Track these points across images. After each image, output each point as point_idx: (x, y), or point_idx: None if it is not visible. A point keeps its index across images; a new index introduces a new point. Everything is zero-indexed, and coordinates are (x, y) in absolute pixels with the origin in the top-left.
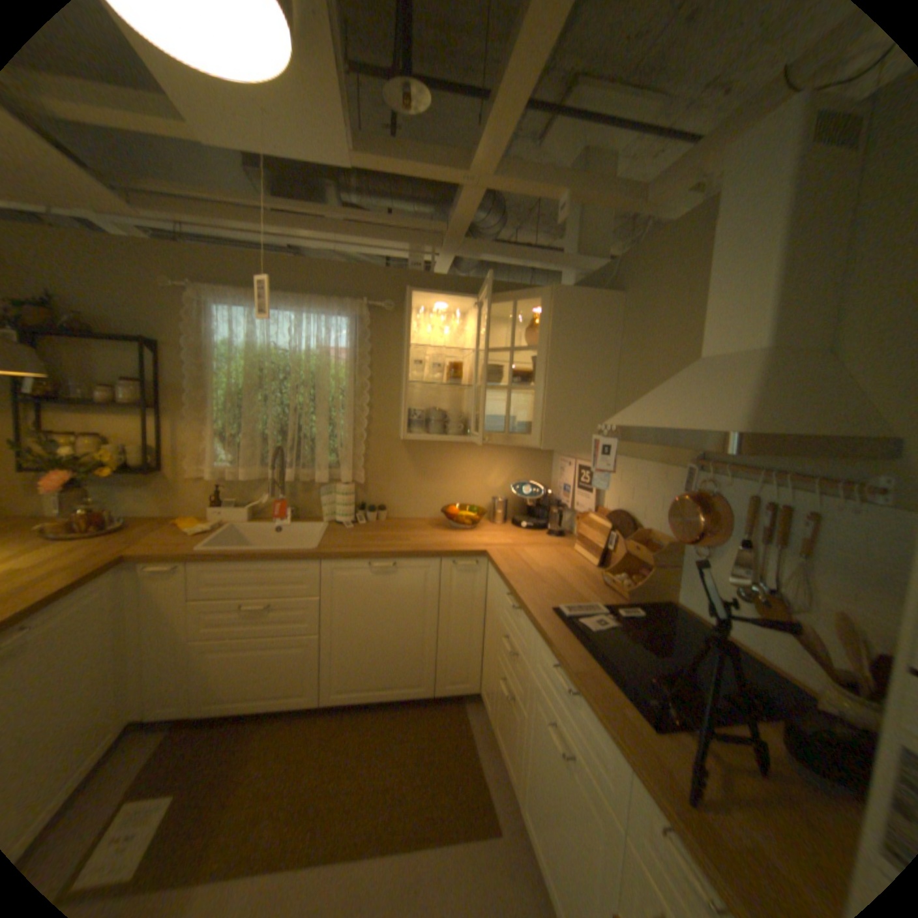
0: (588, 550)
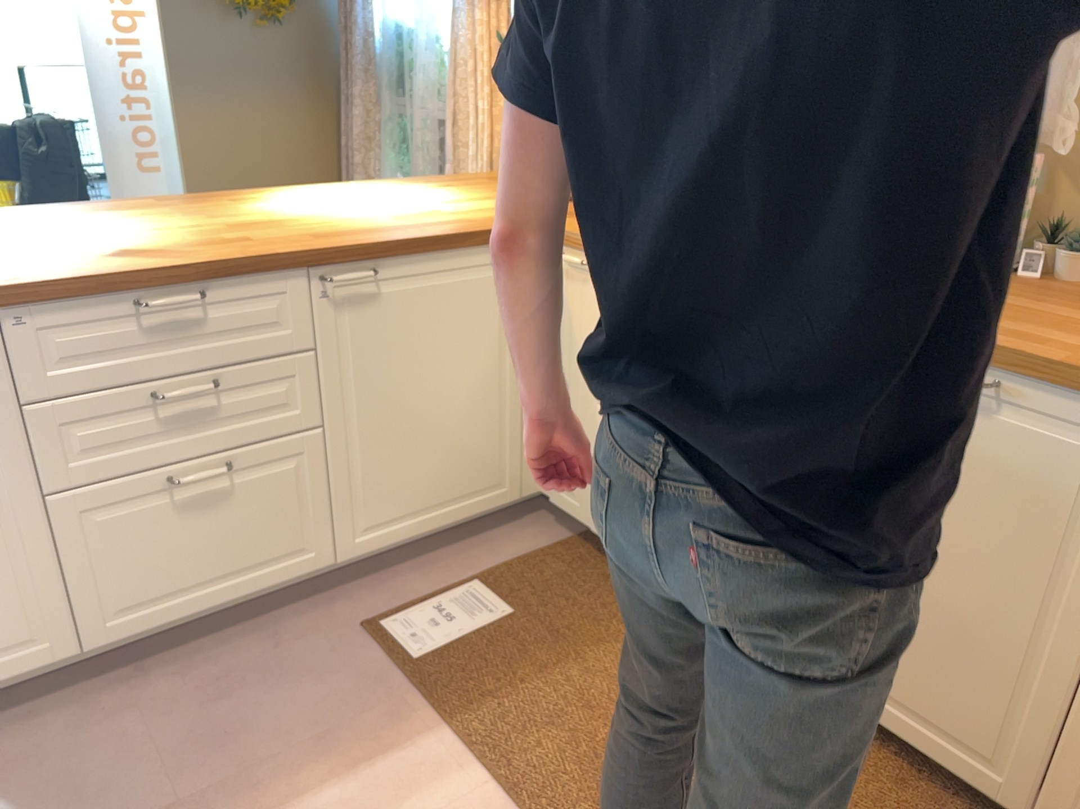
0: None
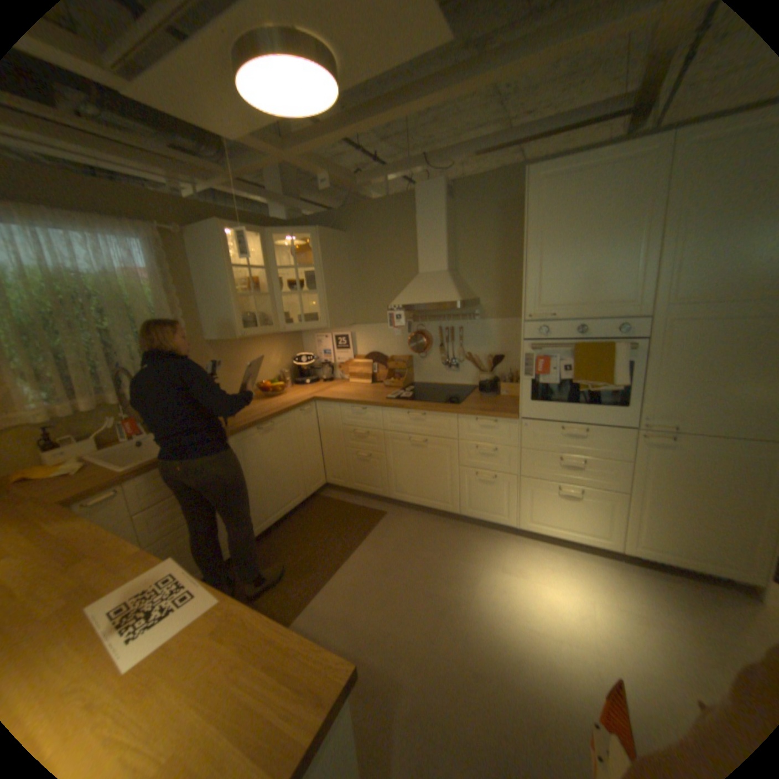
0: (360, 379)
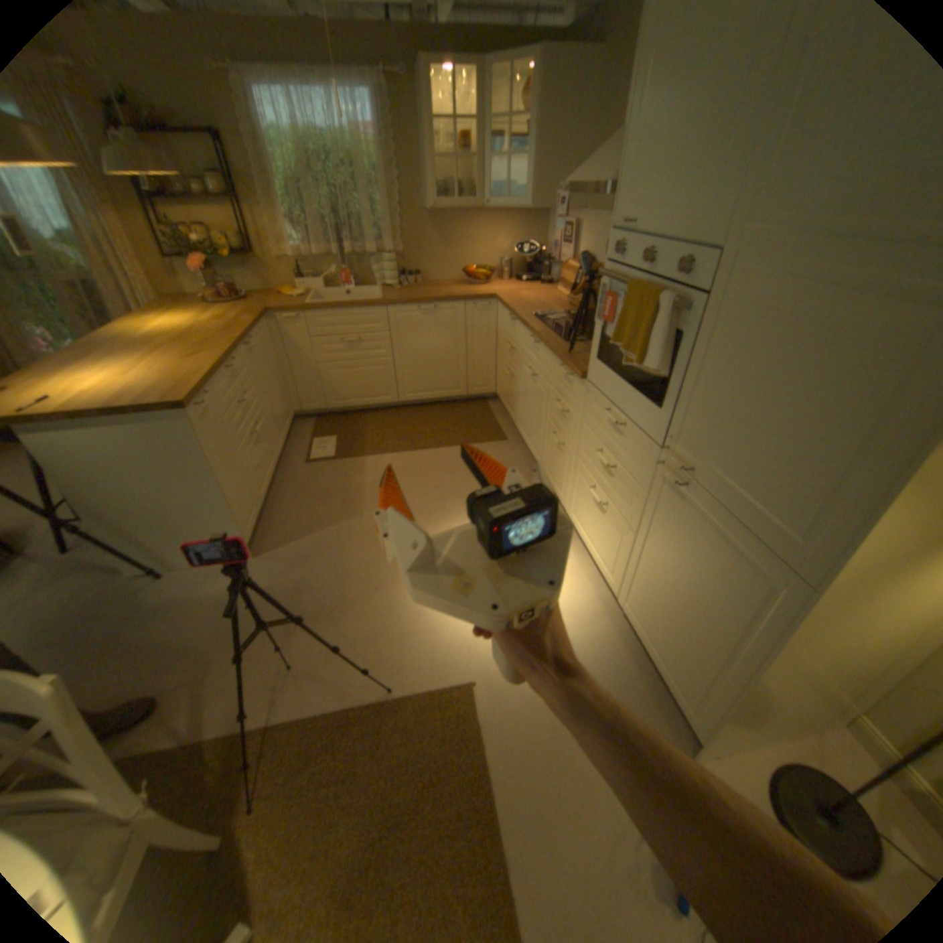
0: (564, 289)
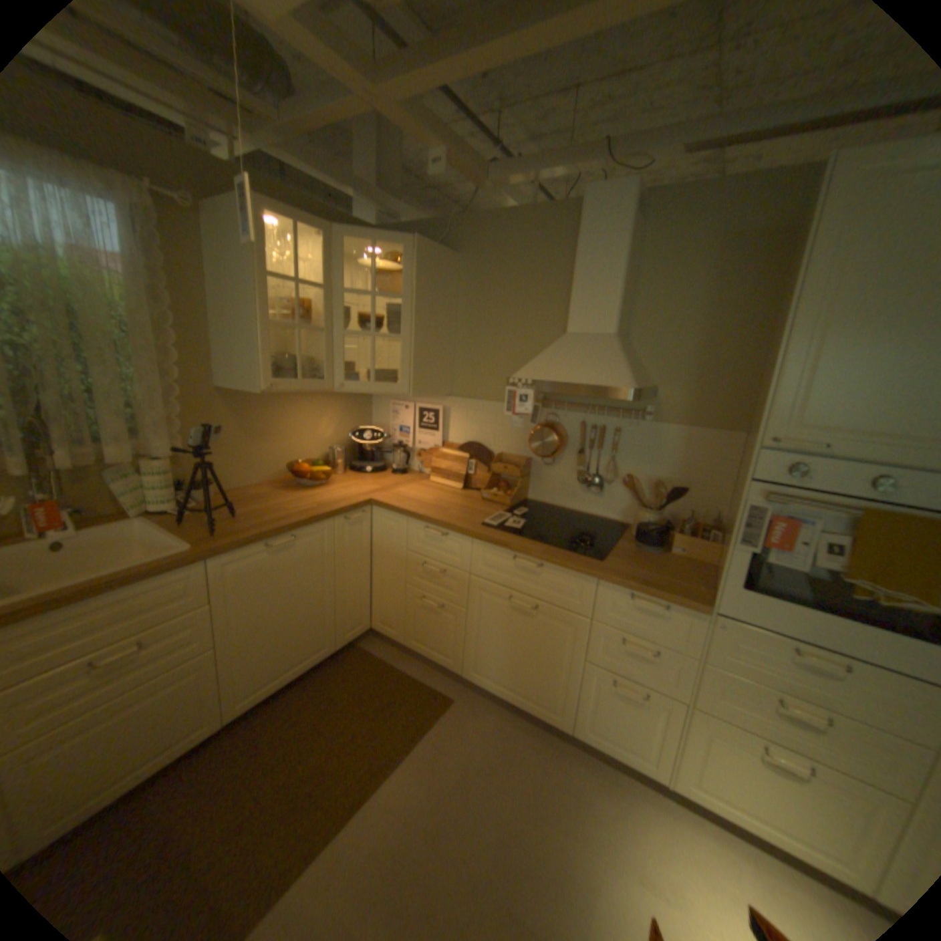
0: (446, 479)
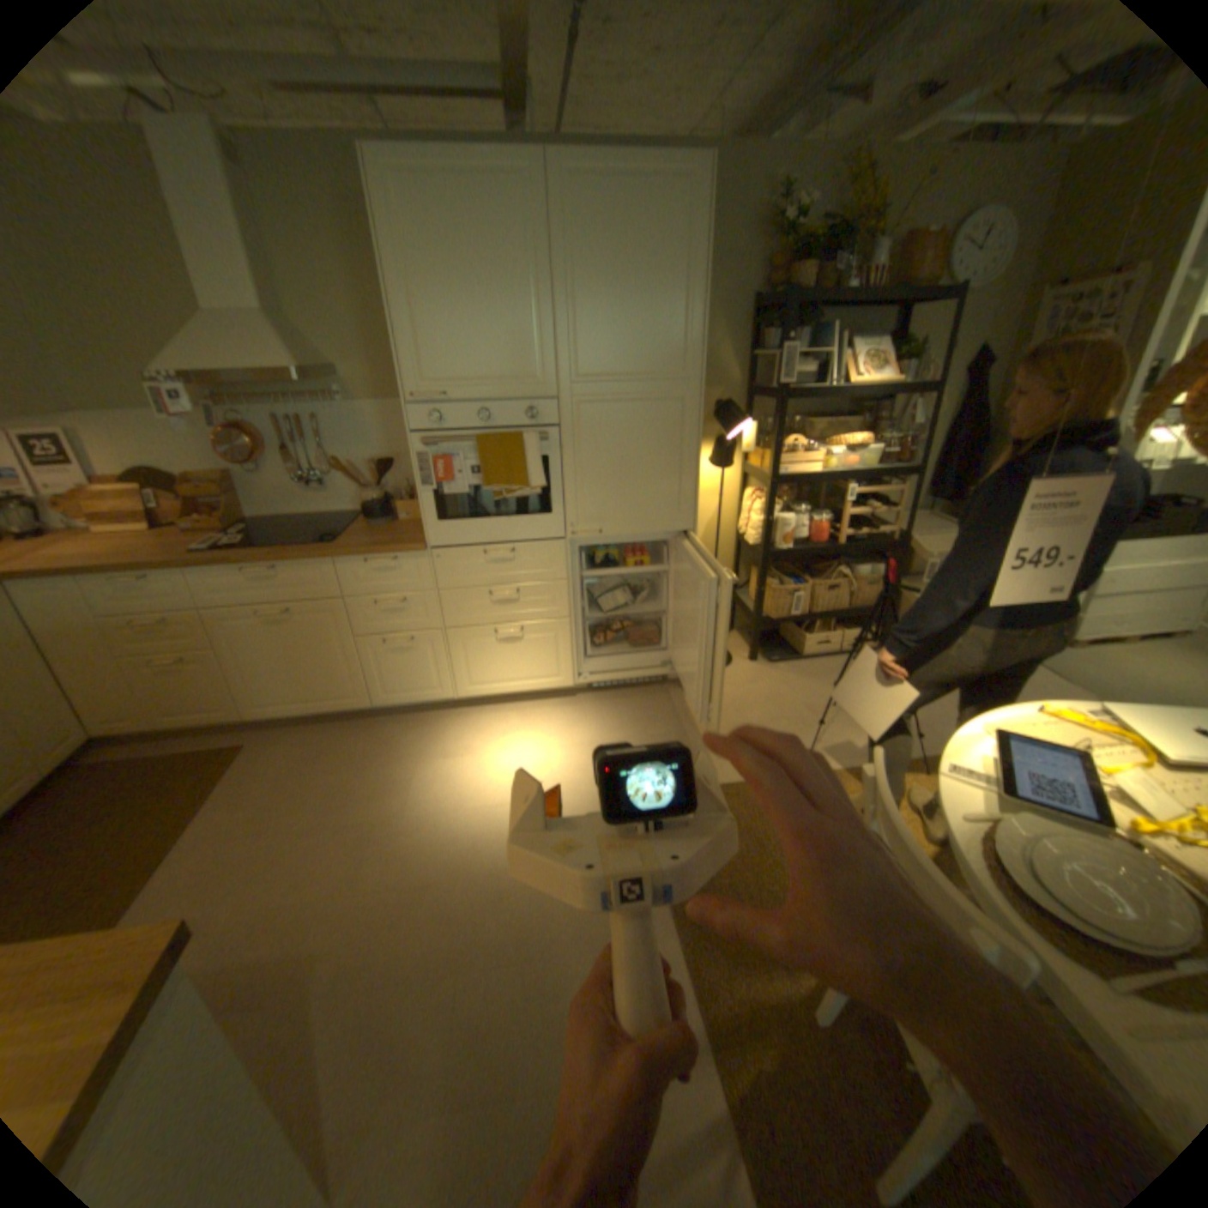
0: (117, 524)
